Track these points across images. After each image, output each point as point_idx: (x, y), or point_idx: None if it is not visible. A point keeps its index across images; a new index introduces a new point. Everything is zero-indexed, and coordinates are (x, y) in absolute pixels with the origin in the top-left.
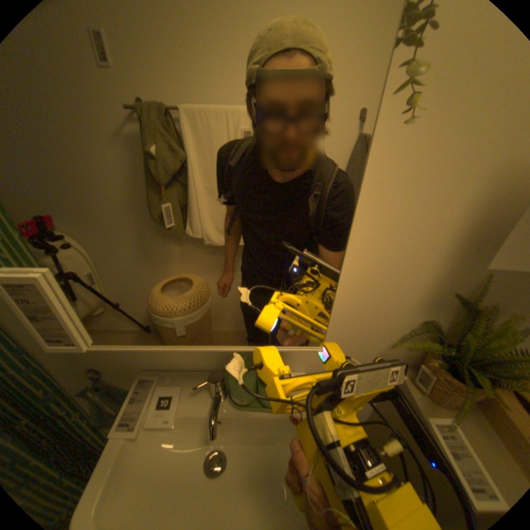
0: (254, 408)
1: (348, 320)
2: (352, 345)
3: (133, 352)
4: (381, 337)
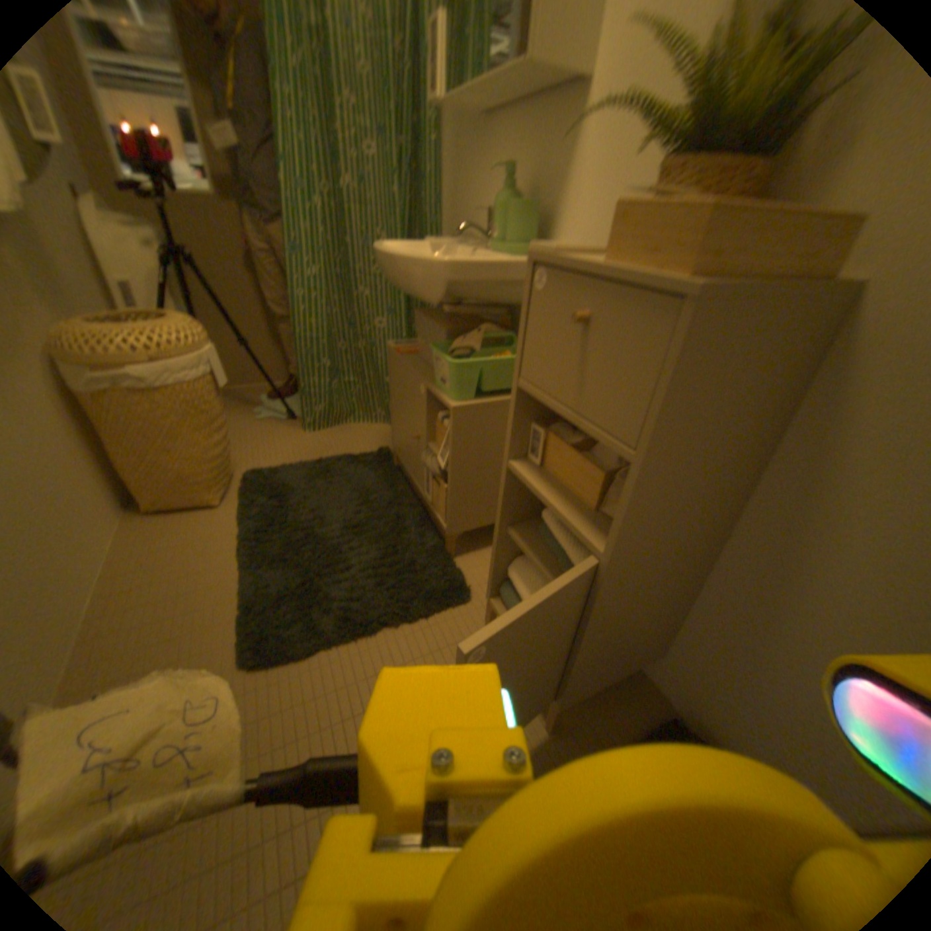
0: (497, 247)
1: (620, 132)
2: (618, 192)
3: (476, 213)
4: (651, 166)
